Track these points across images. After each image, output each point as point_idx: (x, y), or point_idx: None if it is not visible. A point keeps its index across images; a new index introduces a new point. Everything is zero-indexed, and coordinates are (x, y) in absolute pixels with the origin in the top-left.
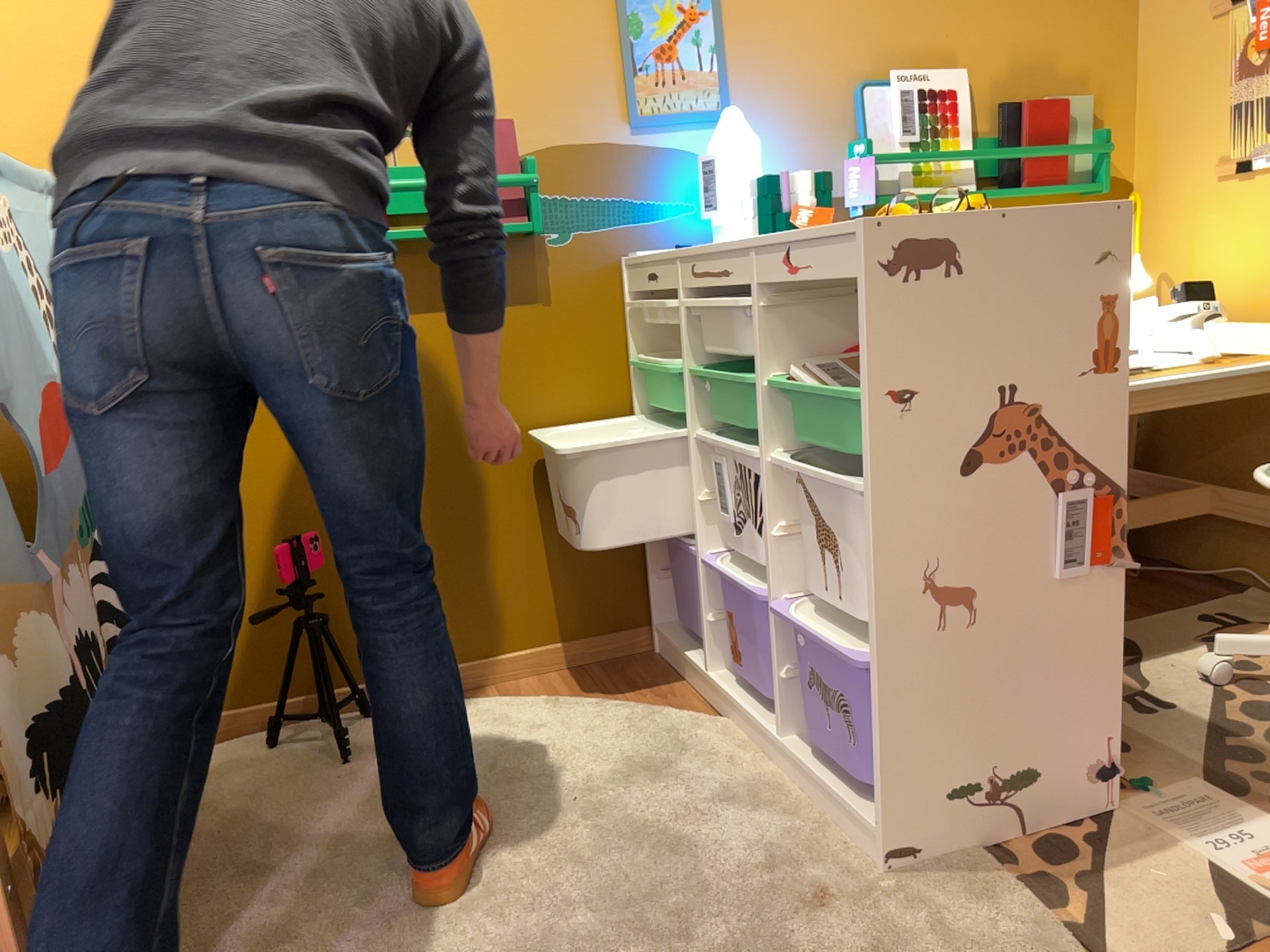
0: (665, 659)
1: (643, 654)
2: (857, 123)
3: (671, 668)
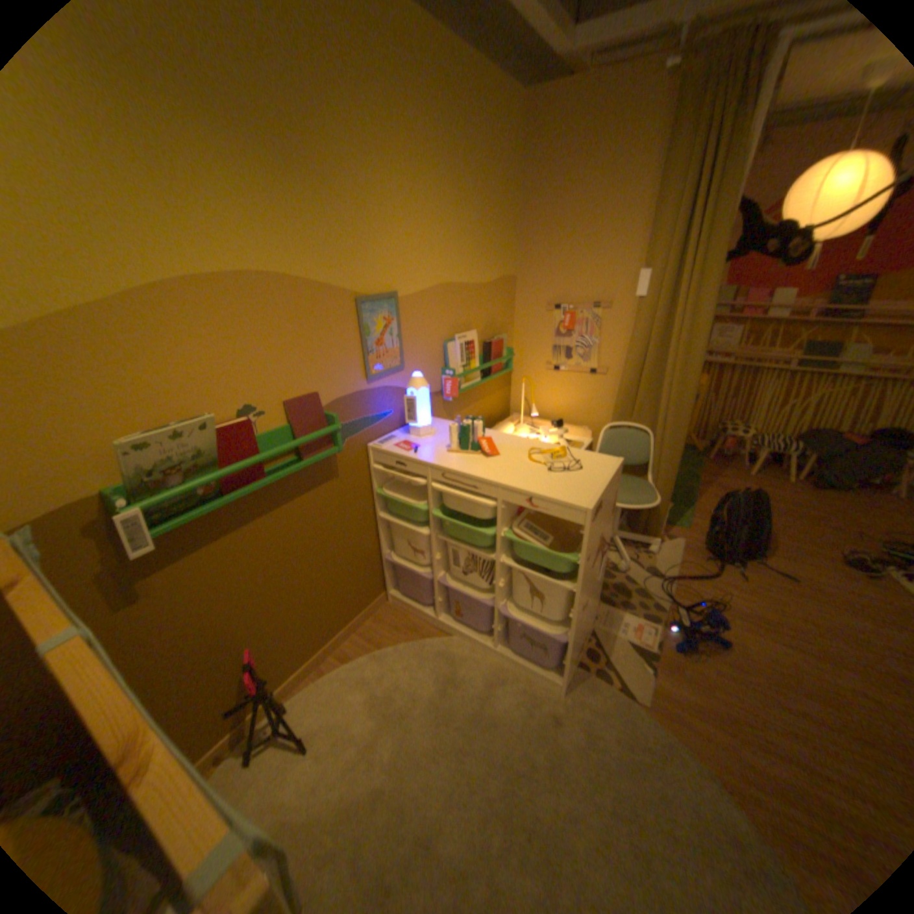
0: (398, 607)
1: (385, 606)
2: (444, 358)
3: (405, 611)
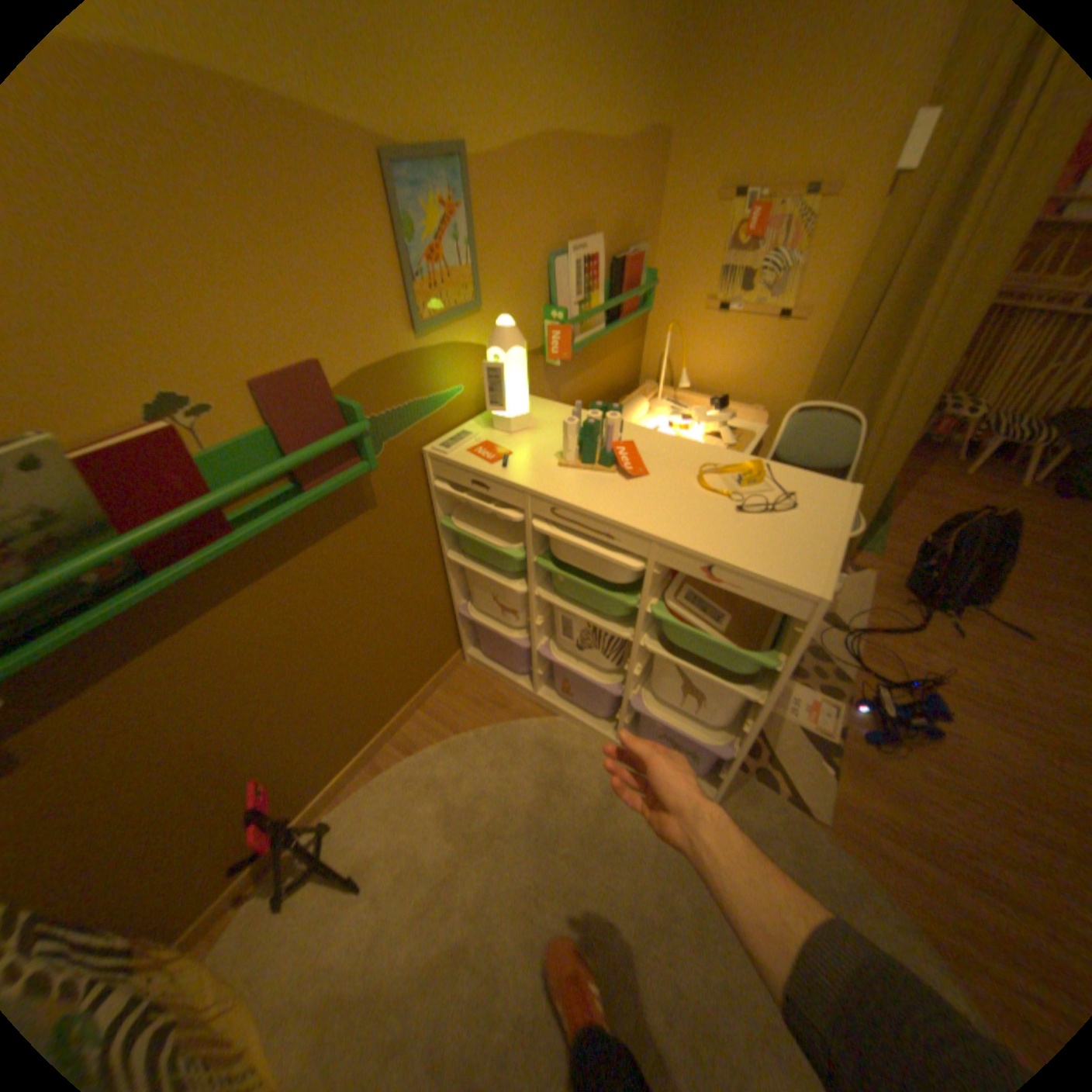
0: (479, 669)
1: (461, 668)
2: (548, 289)
3: (489, 676)
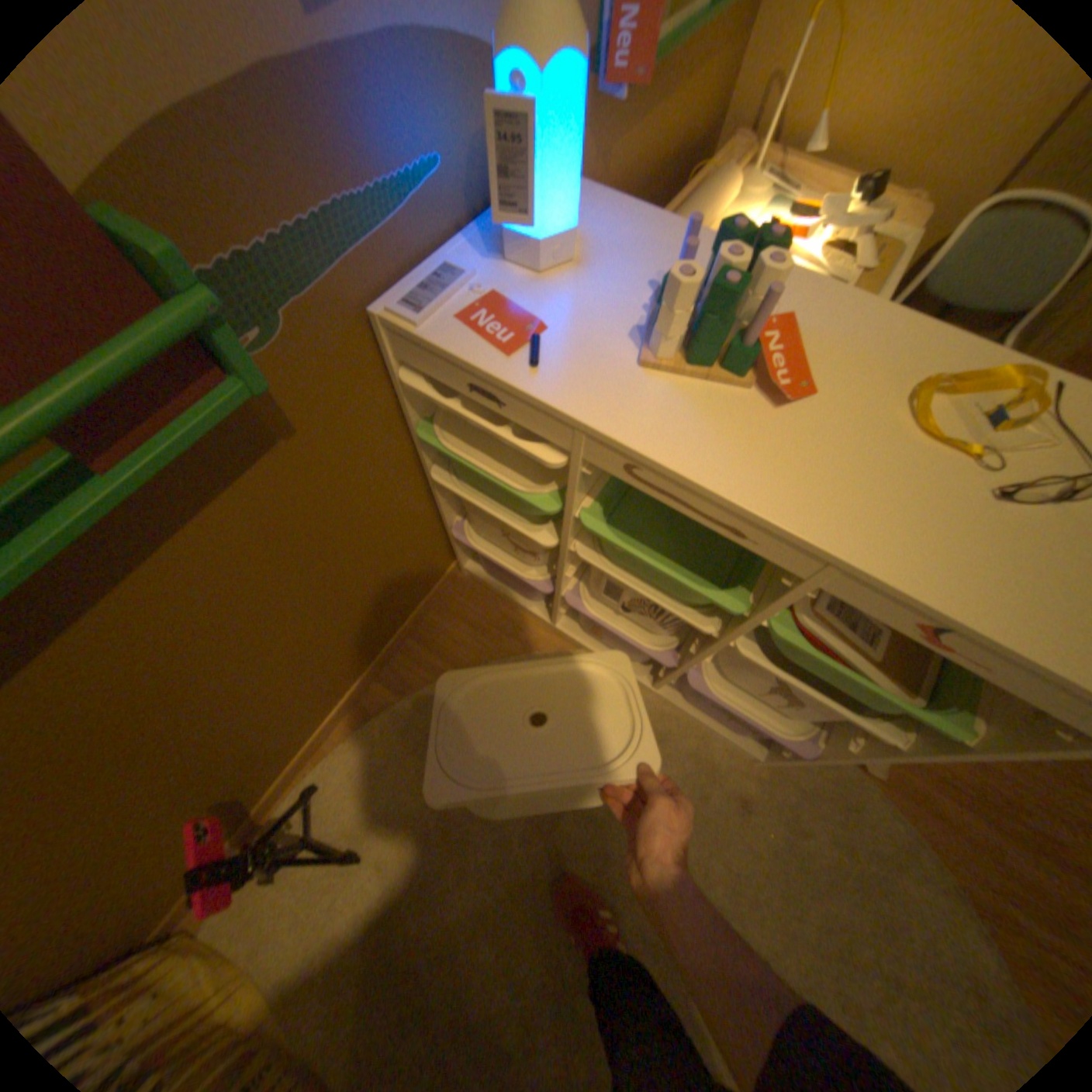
0: (480, 584)
1: (458, 582)
2: None
3: (493, 593)
